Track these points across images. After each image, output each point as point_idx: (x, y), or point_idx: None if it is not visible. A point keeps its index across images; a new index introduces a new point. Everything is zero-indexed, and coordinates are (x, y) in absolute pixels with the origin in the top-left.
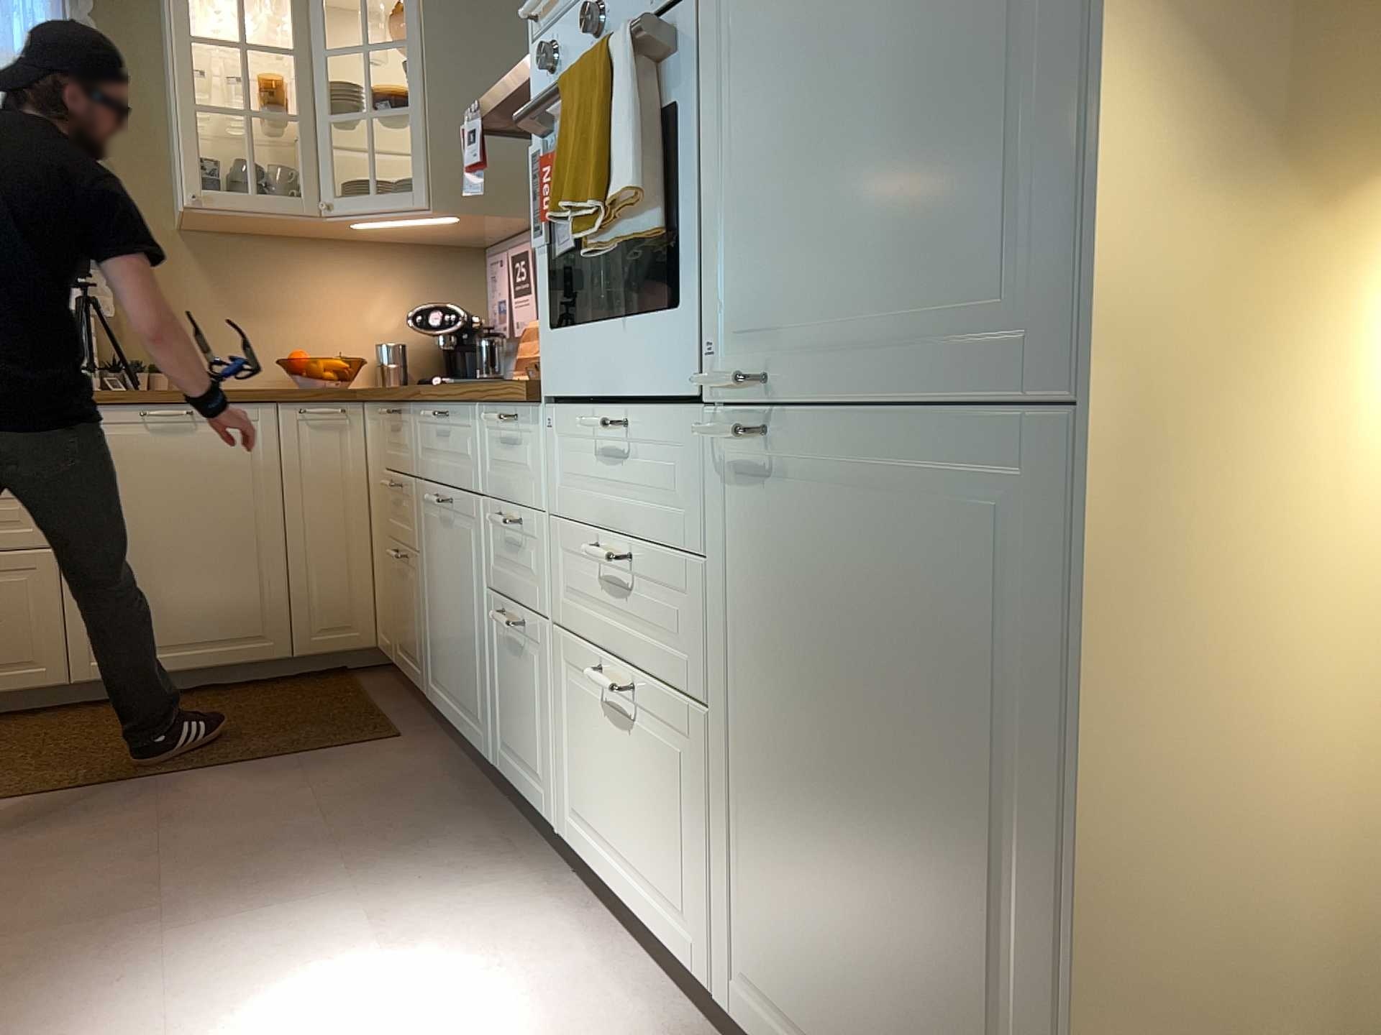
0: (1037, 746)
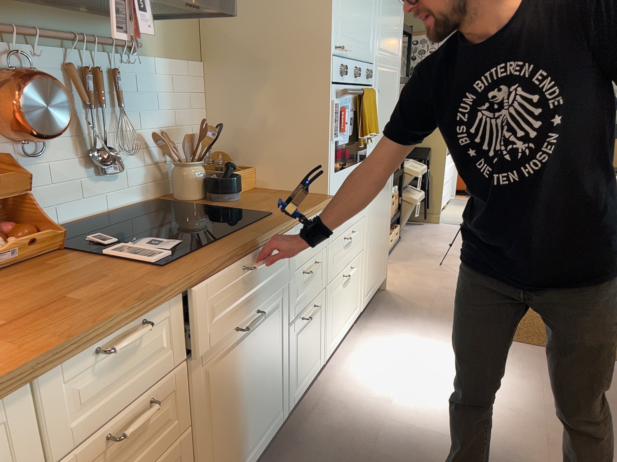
0: (388, 207)
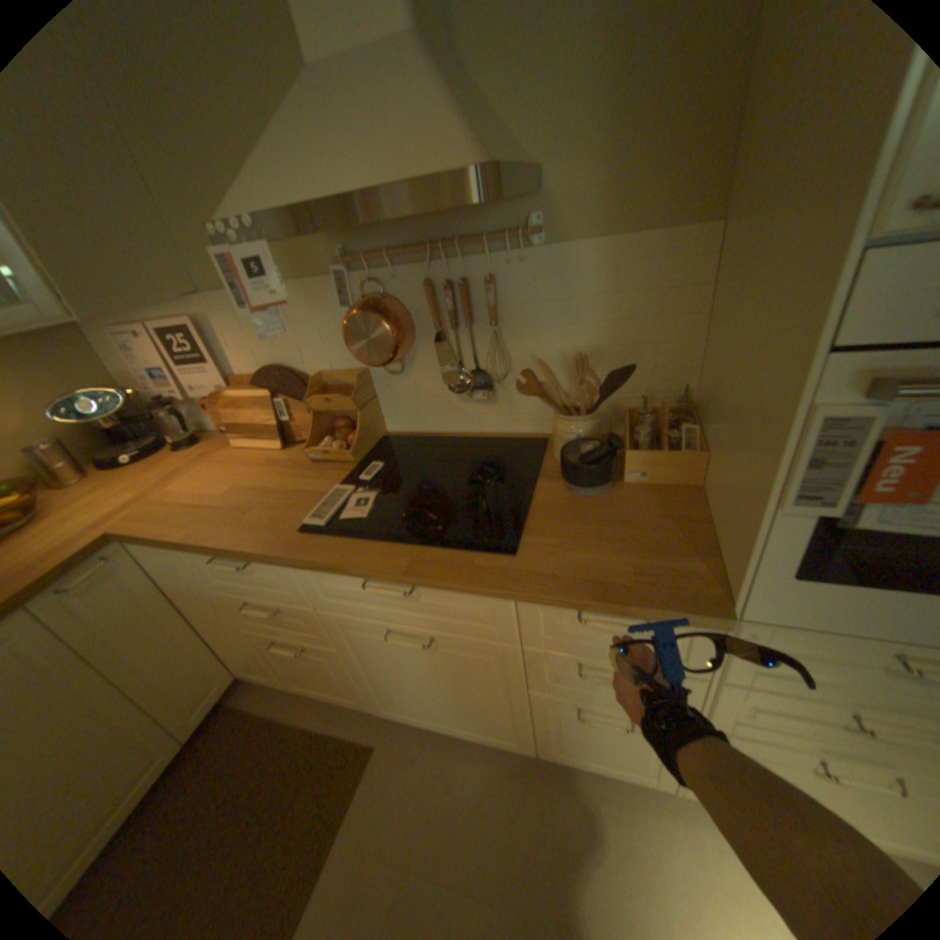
0: None
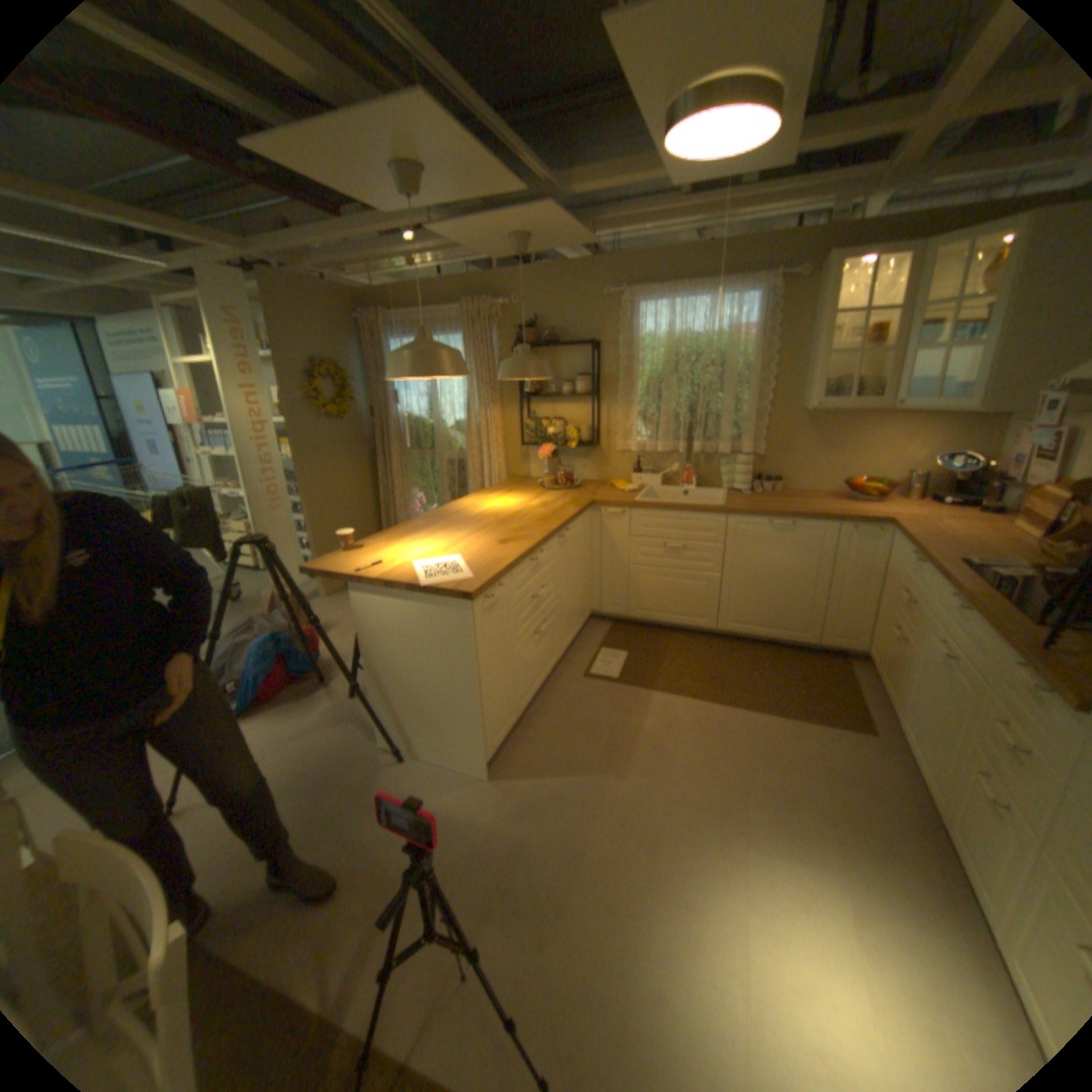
0: None
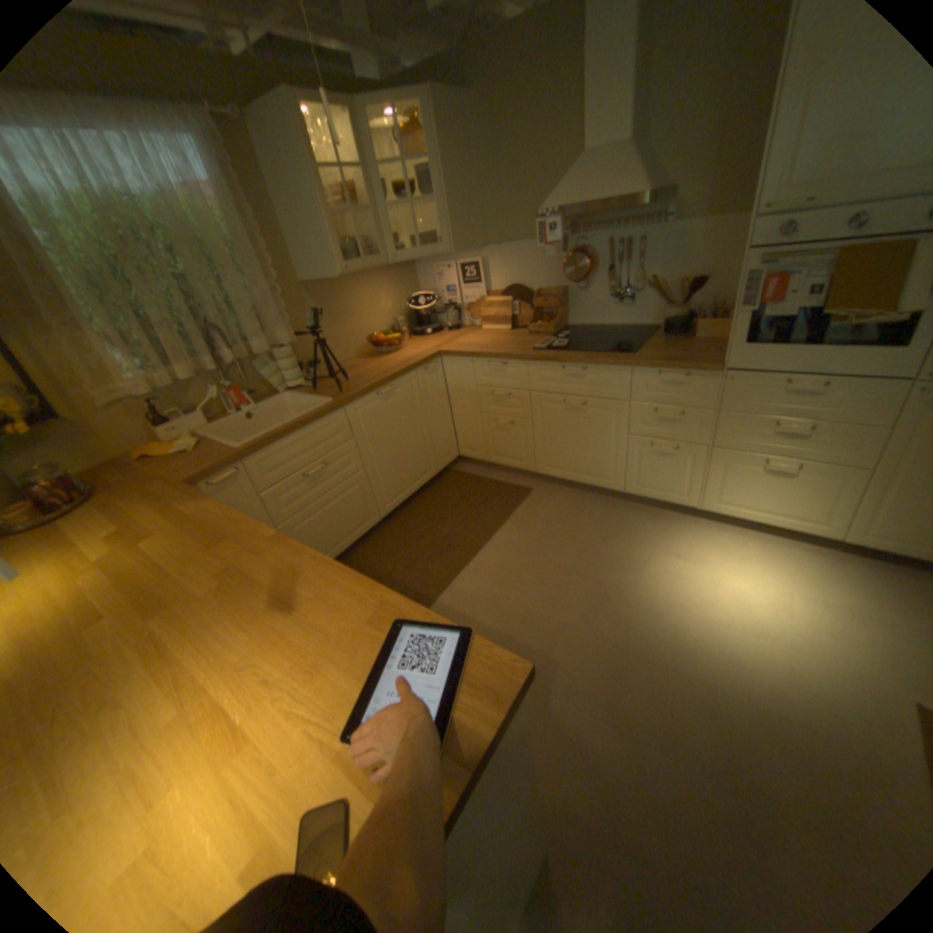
0: None
